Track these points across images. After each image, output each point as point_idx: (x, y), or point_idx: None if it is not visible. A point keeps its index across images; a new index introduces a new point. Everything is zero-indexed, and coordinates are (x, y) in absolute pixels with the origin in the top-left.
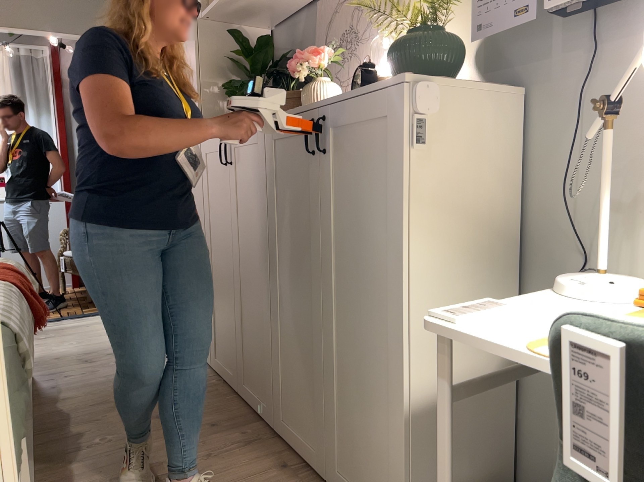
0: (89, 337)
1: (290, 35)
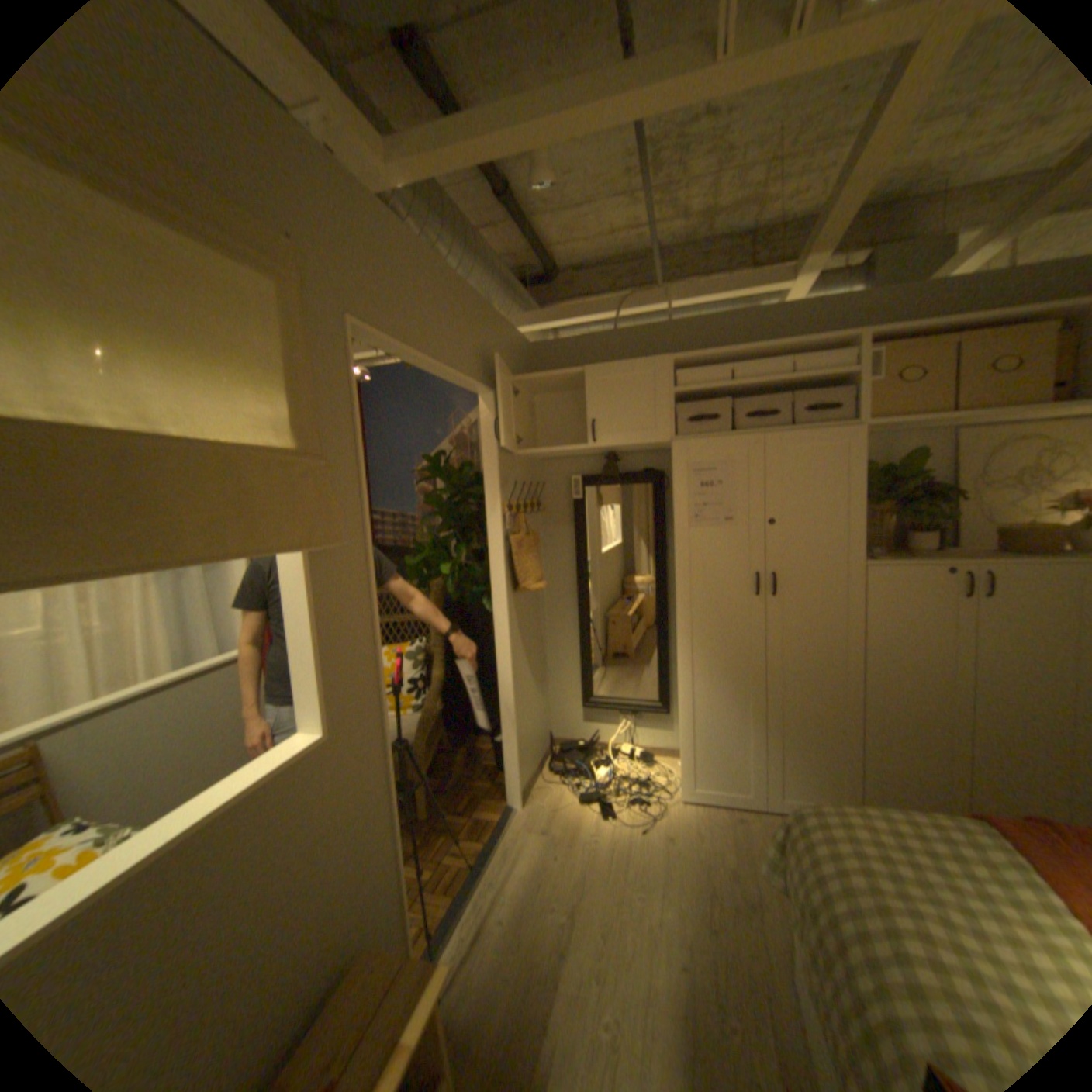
0: (622, 876)
1: (883, 451)
